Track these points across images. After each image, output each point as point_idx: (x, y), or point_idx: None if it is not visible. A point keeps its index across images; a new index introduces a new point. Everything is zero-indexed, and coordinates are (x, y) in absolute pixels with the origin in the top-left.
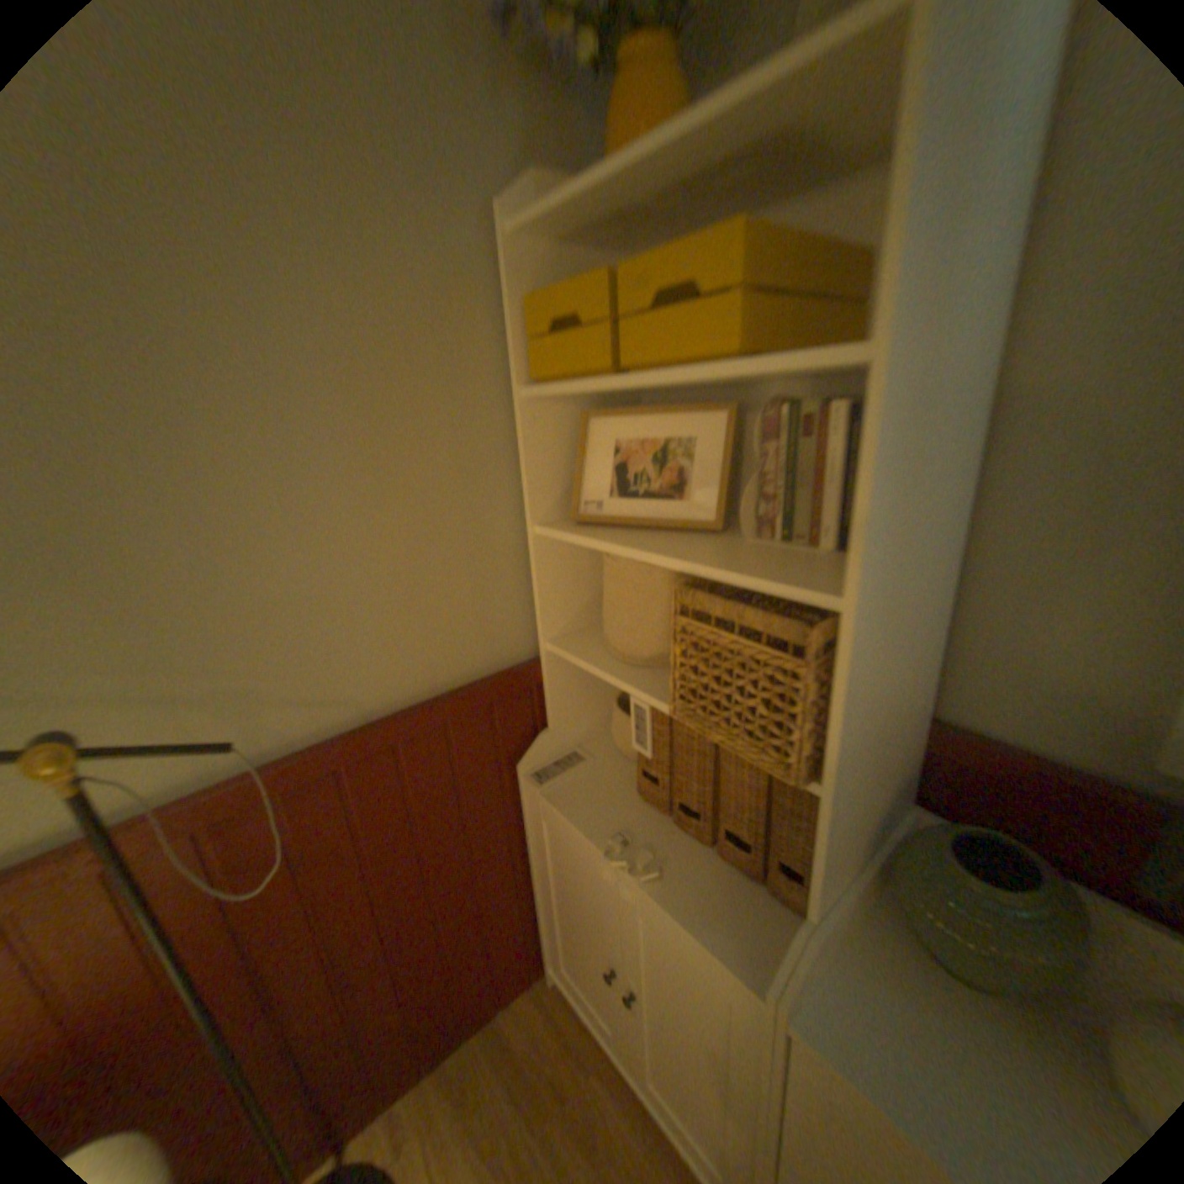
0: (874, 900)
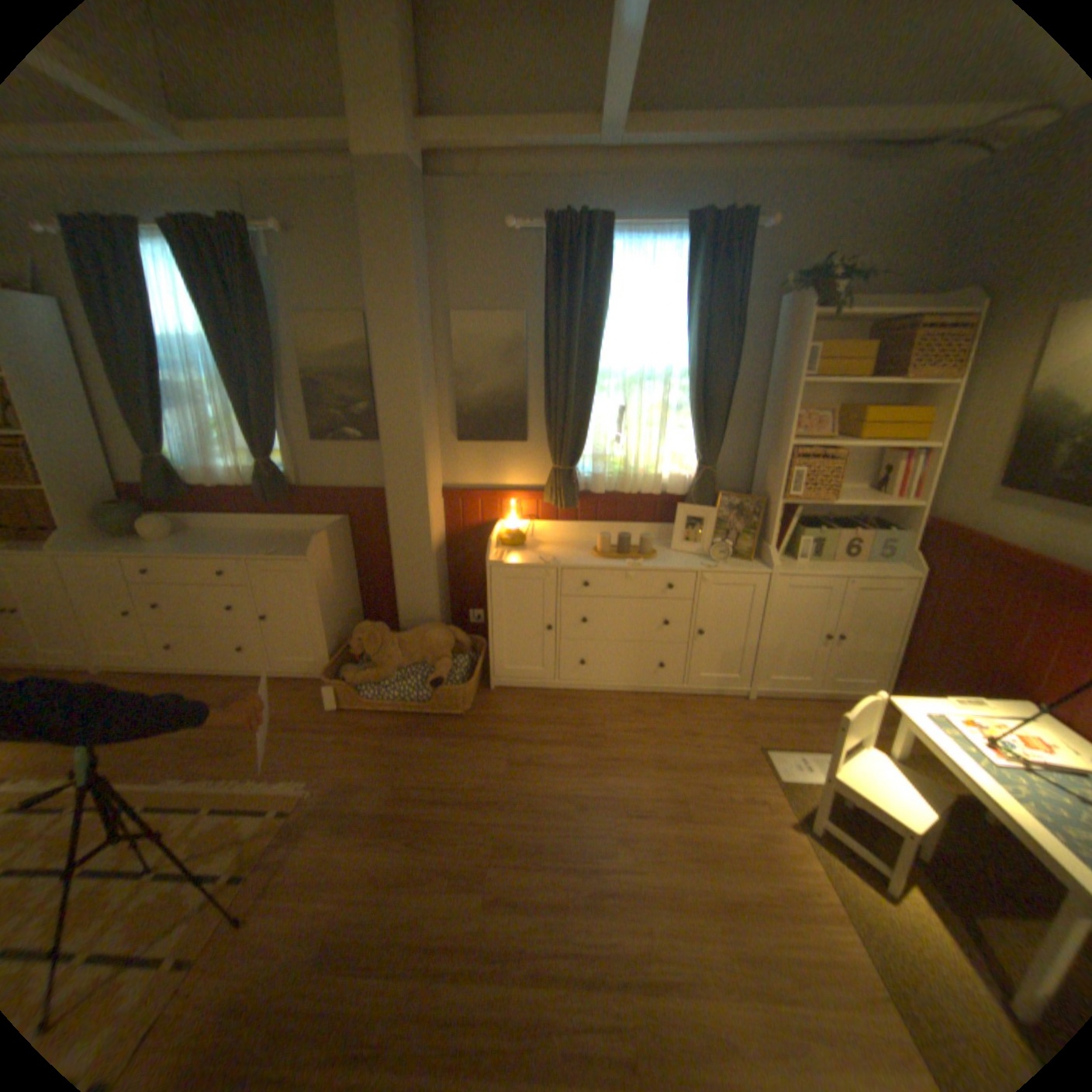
0: (92, 532)
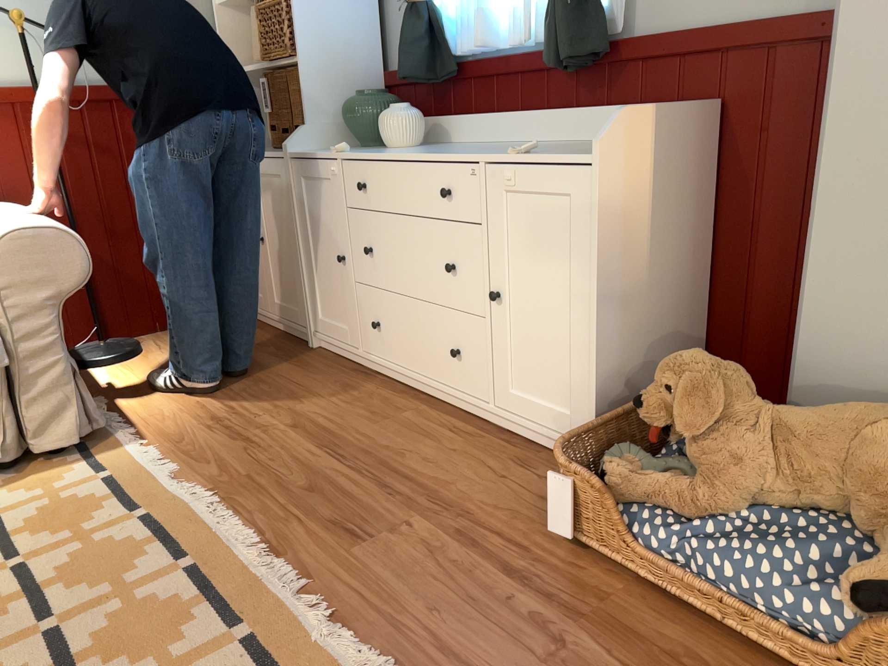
0: (343, 137)
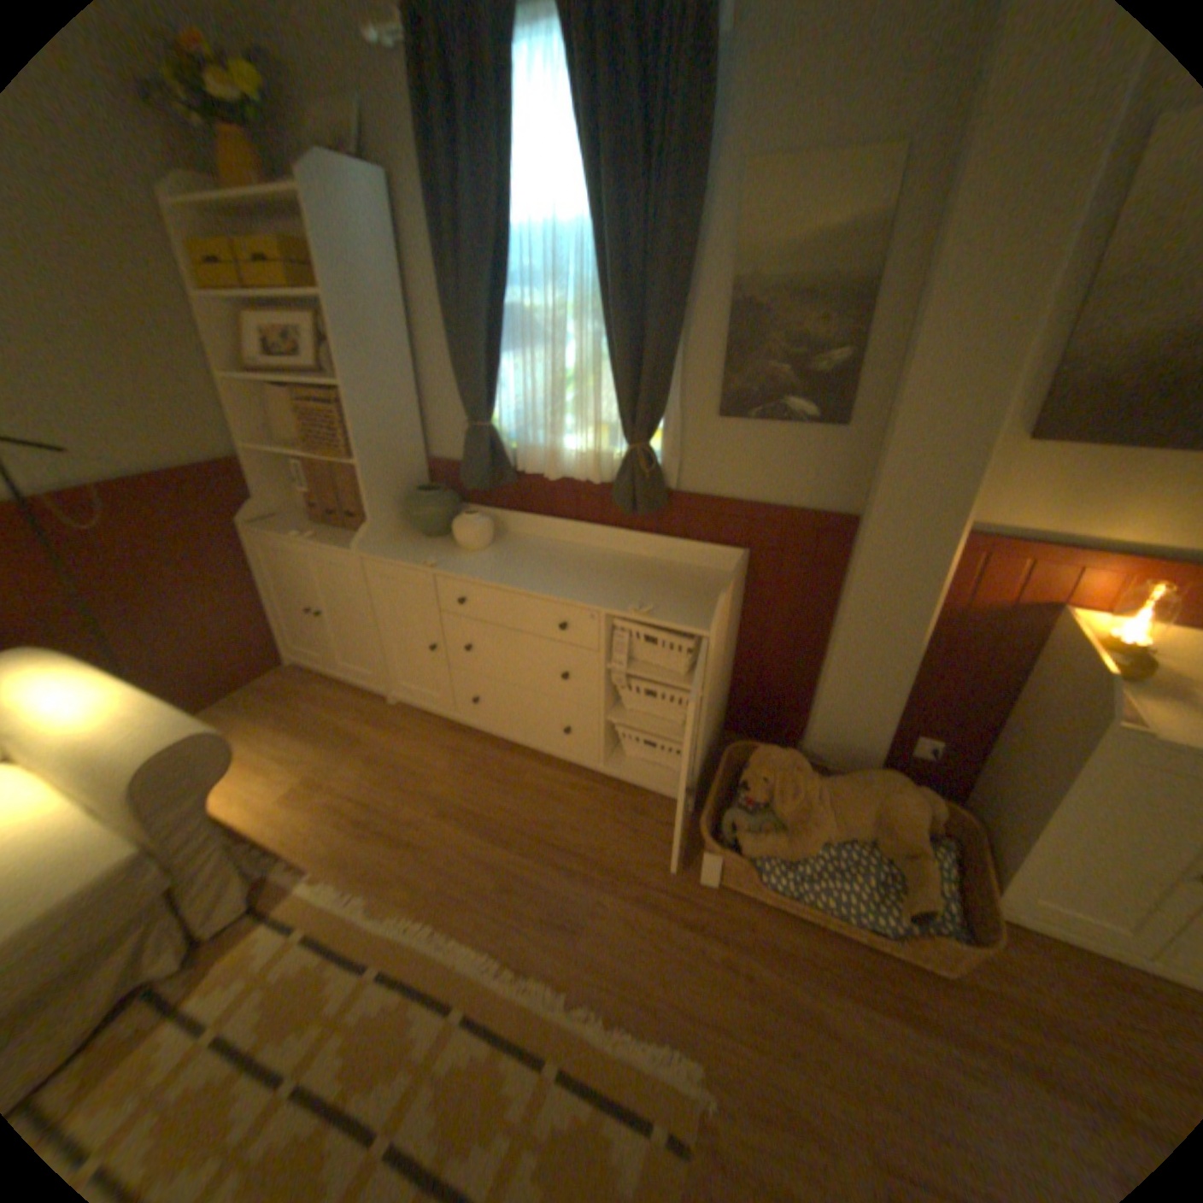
0: (403, 523)
